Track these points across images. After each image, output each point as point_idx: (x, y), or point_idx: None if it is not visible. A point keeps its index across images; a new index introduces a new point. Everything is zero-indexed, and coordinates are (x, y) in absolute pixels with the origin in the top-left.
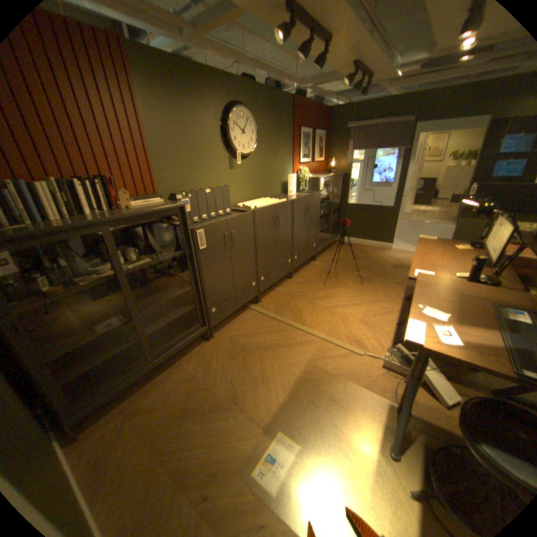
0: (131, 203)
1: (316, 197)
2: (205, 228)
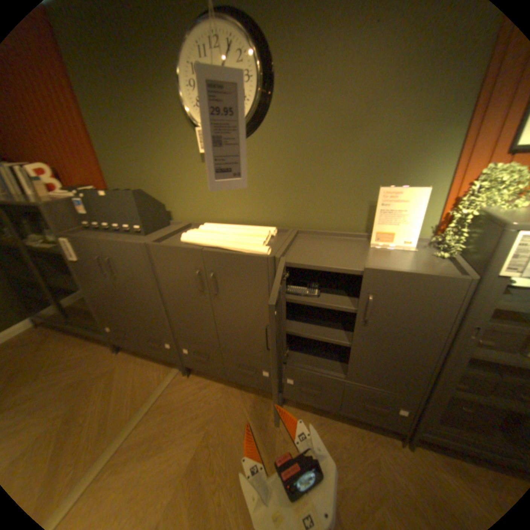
0: (55, 192)
1: (440, 291)
2: (67, 239)
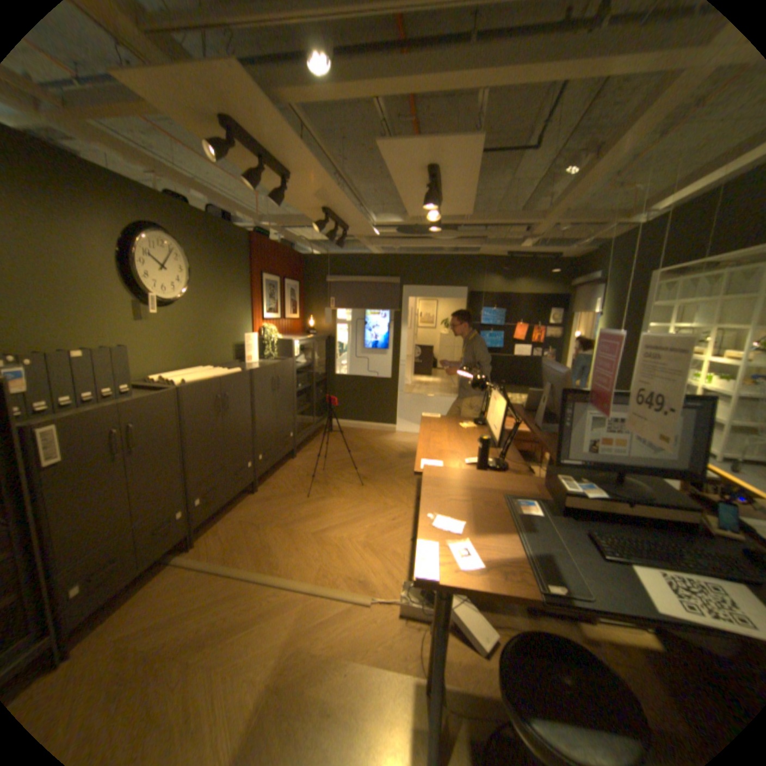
0: None
1: (289, 366)
2: (60, 422)
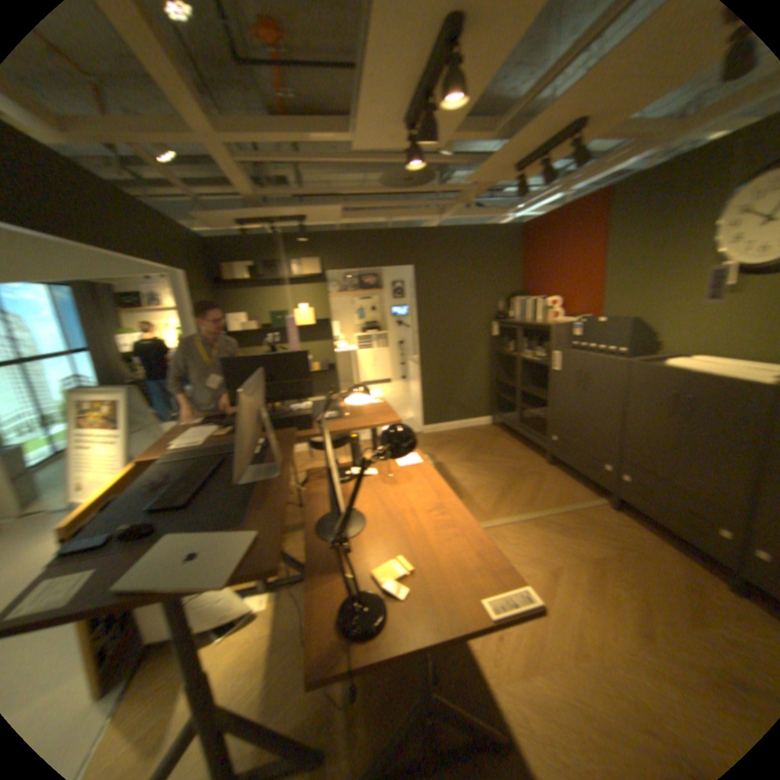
0: (559, 318)
1: None
2: (561, 352)
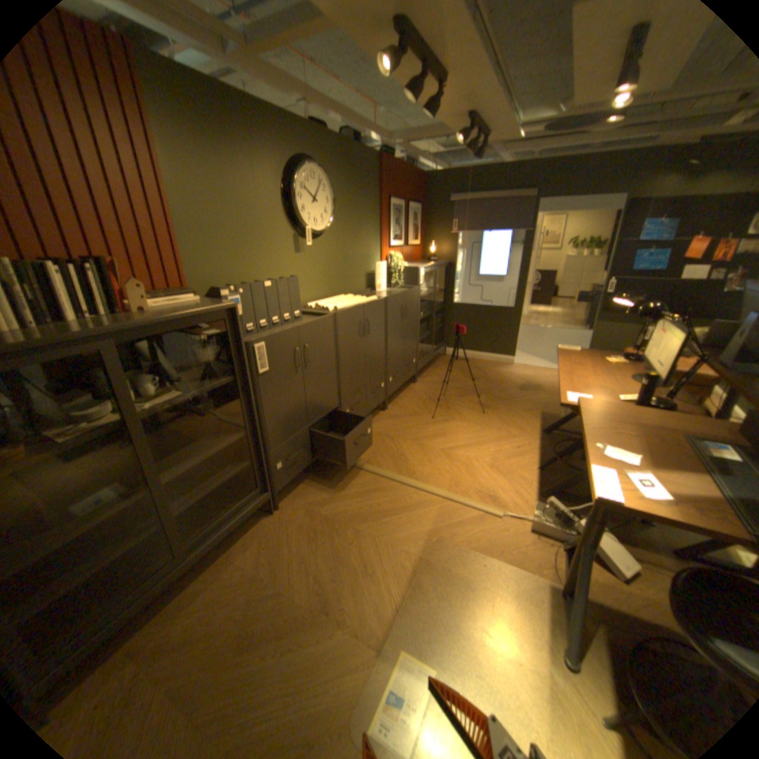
0: (146, 302)
1: (415, 295)
2: (267, 340)
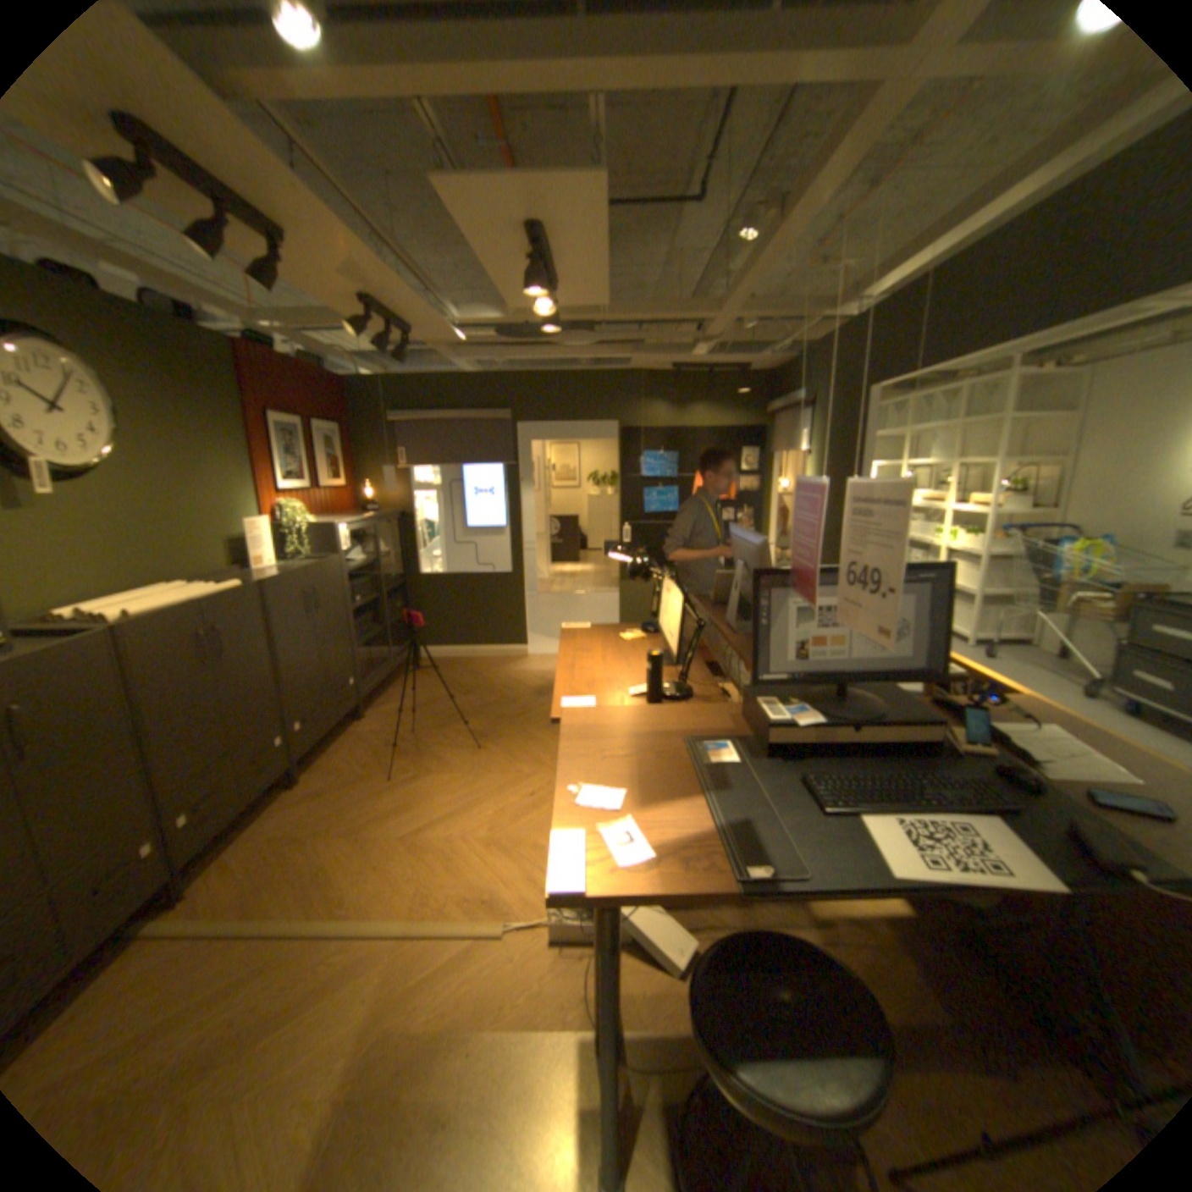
0: None
1: (335, 568)
2: None
